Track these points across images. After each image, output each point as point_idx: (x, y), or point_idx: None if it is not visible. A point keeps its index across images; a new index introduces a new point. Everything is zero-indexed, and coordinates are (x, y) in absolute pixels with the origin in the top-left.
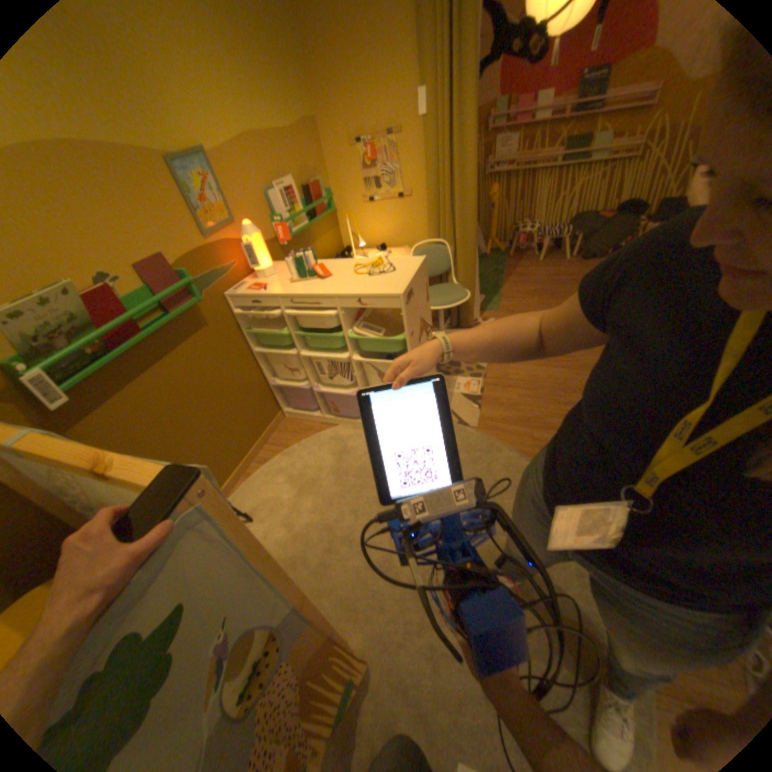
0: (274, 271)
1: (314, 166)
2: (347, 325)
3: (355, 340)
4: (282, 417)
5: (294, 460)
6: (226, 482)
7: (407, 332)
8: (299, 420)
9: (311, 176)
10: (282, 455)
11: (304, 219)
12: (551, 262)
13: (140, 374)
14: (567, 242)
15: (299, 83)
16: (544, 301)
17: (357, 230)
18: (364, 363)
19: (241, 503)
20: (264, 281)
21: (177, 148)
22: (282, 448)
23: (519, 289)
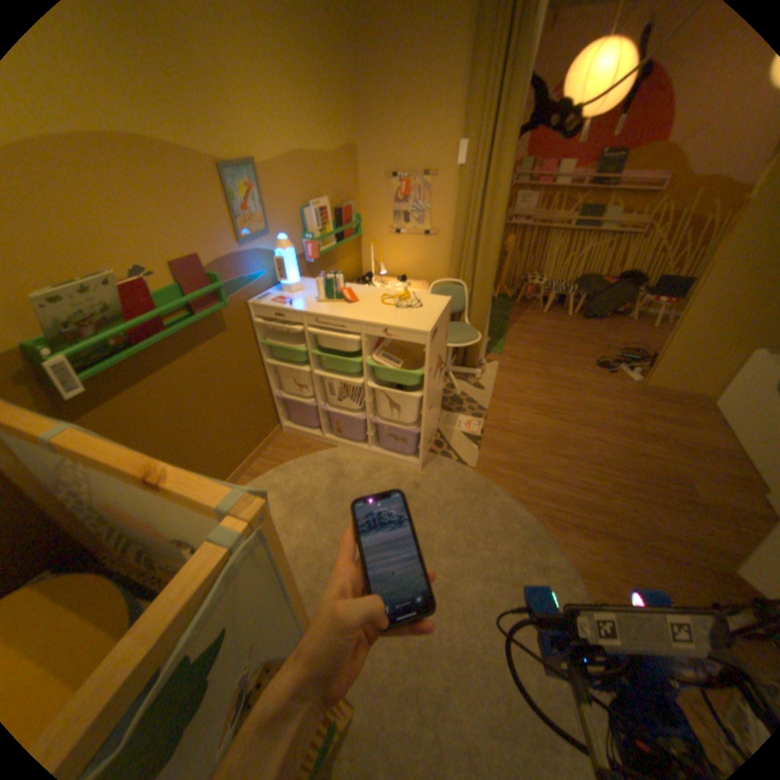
0: (300, 288)
1: (348, 192)
2: (367, 352)
3: (372, 367)
4: (279, 431)
5: (288, 477)
6: None
7: (423, 367)
8: (297, 436)
9: (344, 200)
10: (276, 471)
11: (332, 241)
12: (554, 316)
13: (154, 372)
14: (570, 299)
15: (348, 114)
16: (546, 352)
17: (380, 258)
18: (375, 390)
19: None
20: (289, 296)
21: (230, 158)
22: (276, 464)
23: (523, 337)
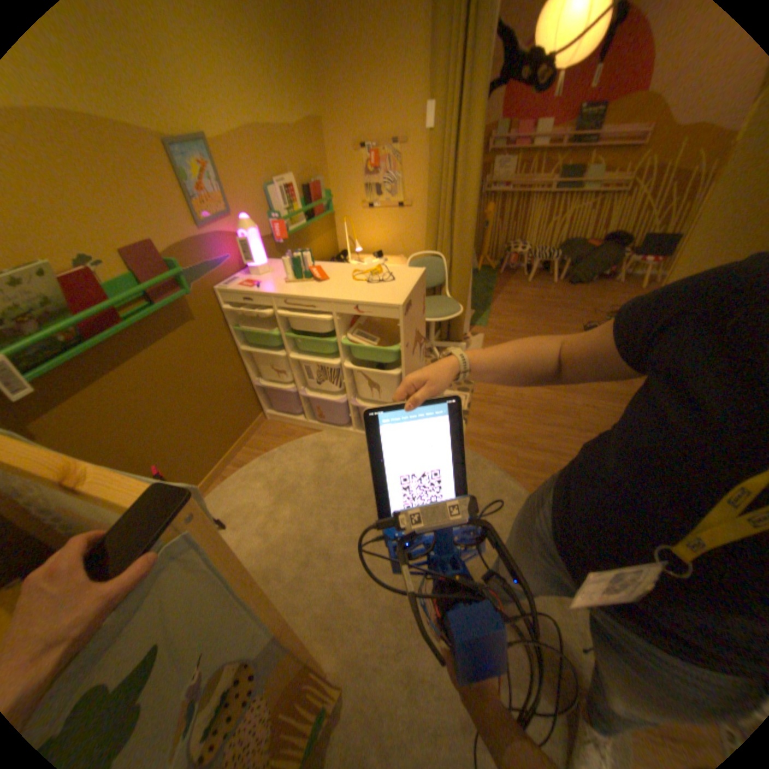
0: (269, 269)
1: (317, 167)
2: (341, 331)
3: (348, 347)
4: (263, 418)
5: (274, 465)
6: (199, 485)
7: (401, 343)
8: (281, 423)
9: (313, 176)
10: (261, 459)
11: (303, 219)
12: (540, 284)
13: (118, 366)
14: (555, 266)
15: (309, 82)
16: (532, 321)
17: (355, 235)
18: (354, 371)
19: (214, 508)
20: (257, 278)
21: (178, 133)
22: (261, 452)
23: (509, 308)
